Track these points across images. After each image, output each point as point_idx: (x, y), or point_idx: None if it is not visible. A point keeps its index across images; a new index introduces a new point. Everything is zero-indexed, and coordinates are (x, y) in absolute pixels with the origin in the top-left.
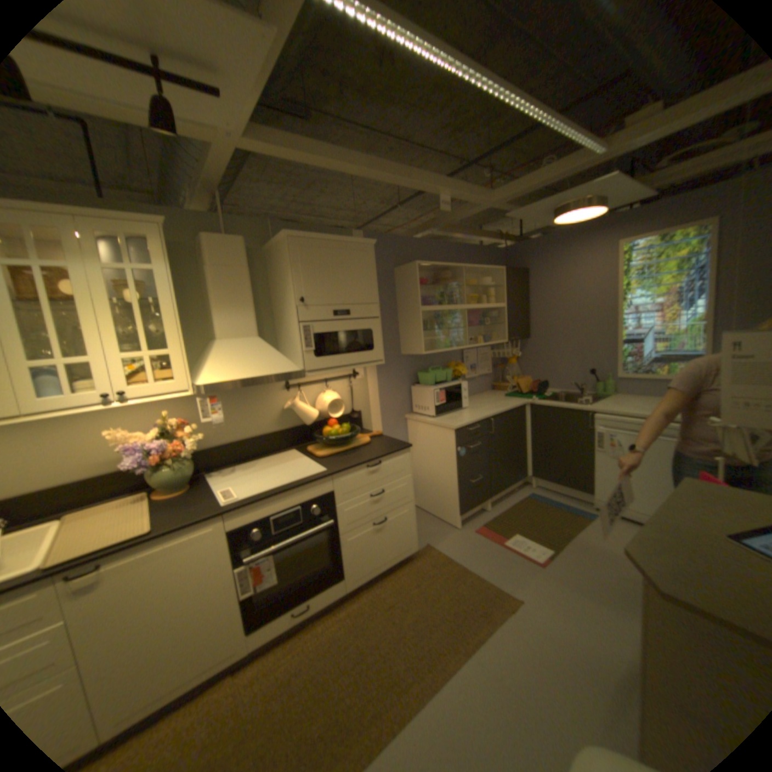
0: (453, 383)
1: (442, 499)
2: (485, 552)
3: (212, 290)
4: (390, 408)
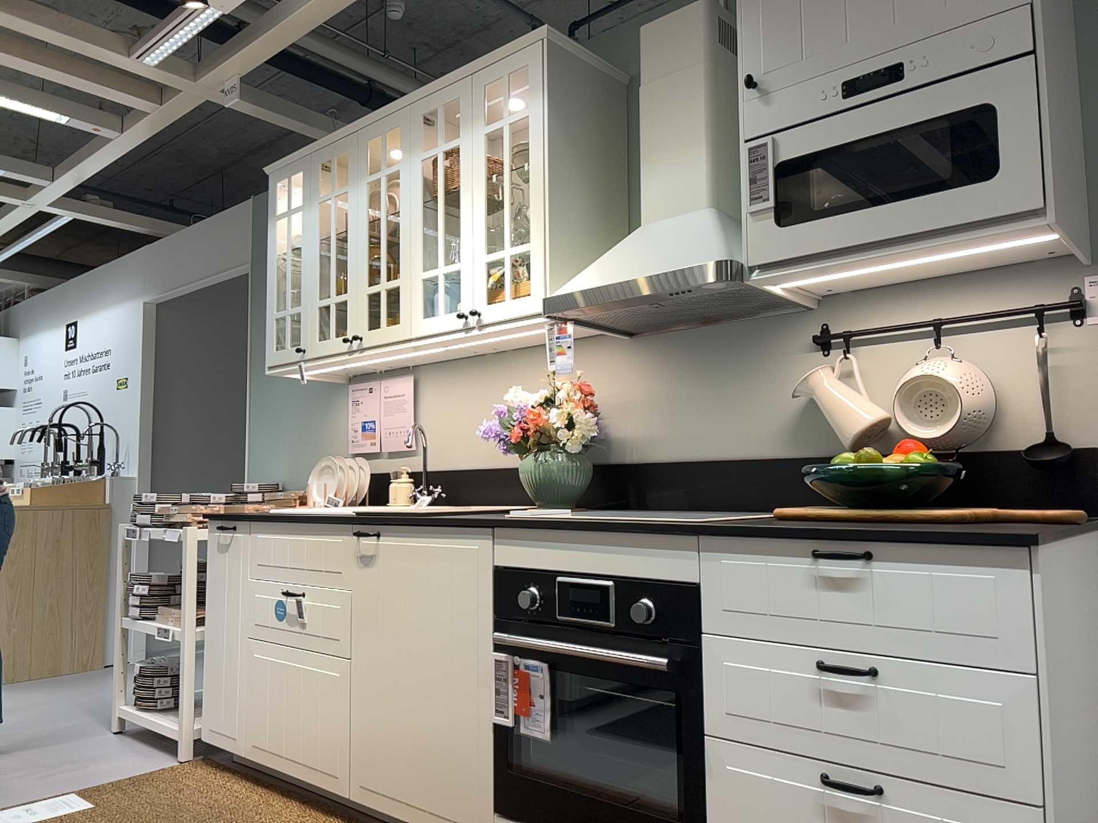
0: None
1: None
2: None
3: (639, 130)
4: None
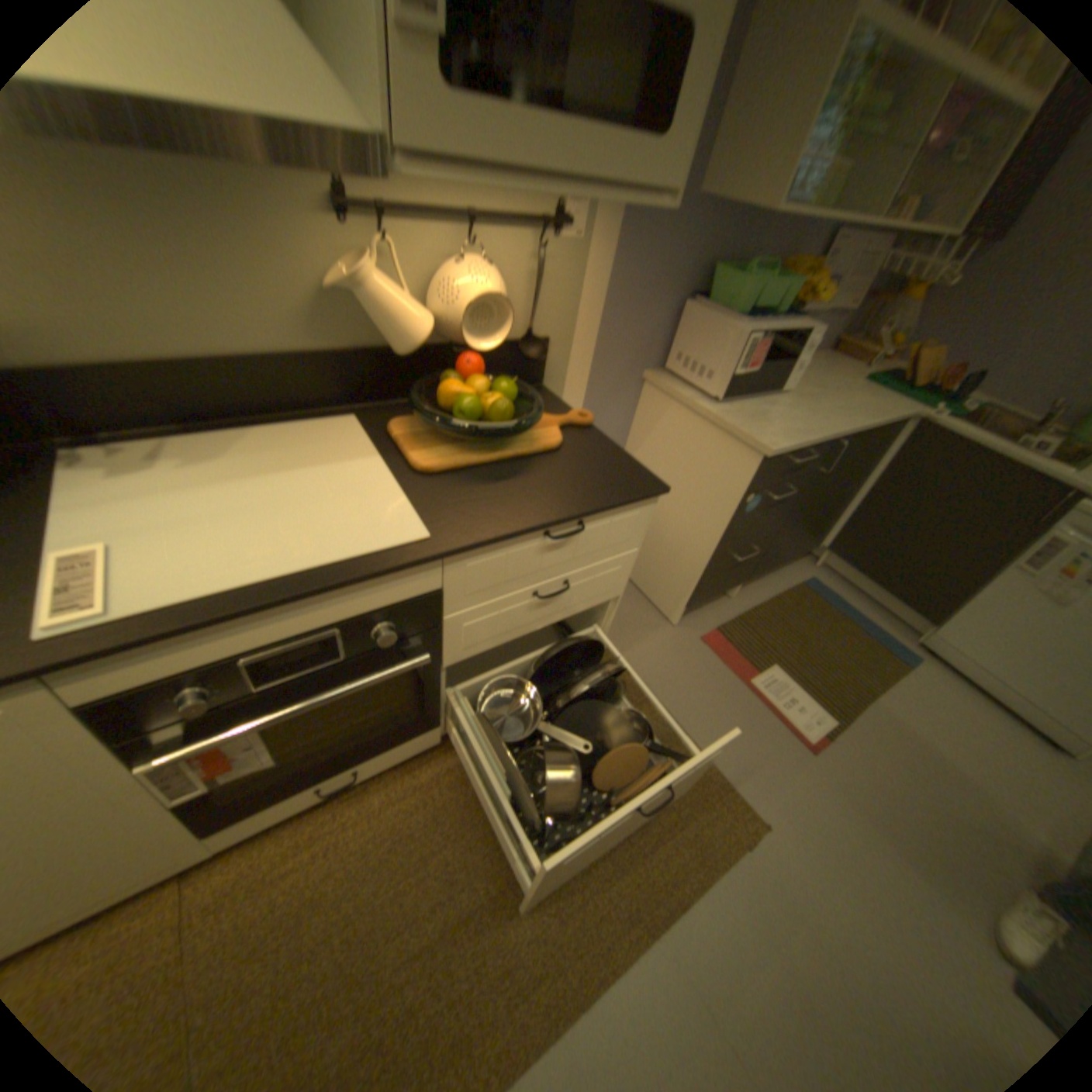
0: (795, 319)
1: (660, 563)
2: (713, 688)
3: None
4: (620, 344)
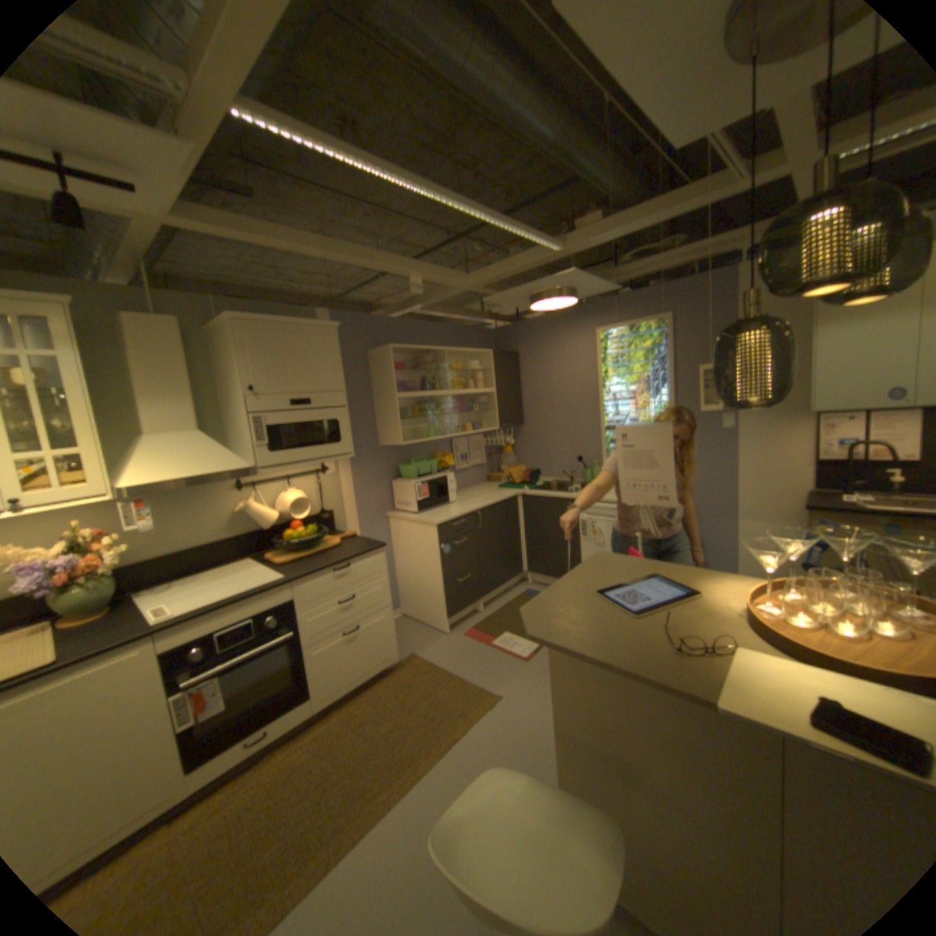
0: (438, 475)
1: (428, 602)
2: (470, 653)
3: (135, 376)
4: (368, 505)
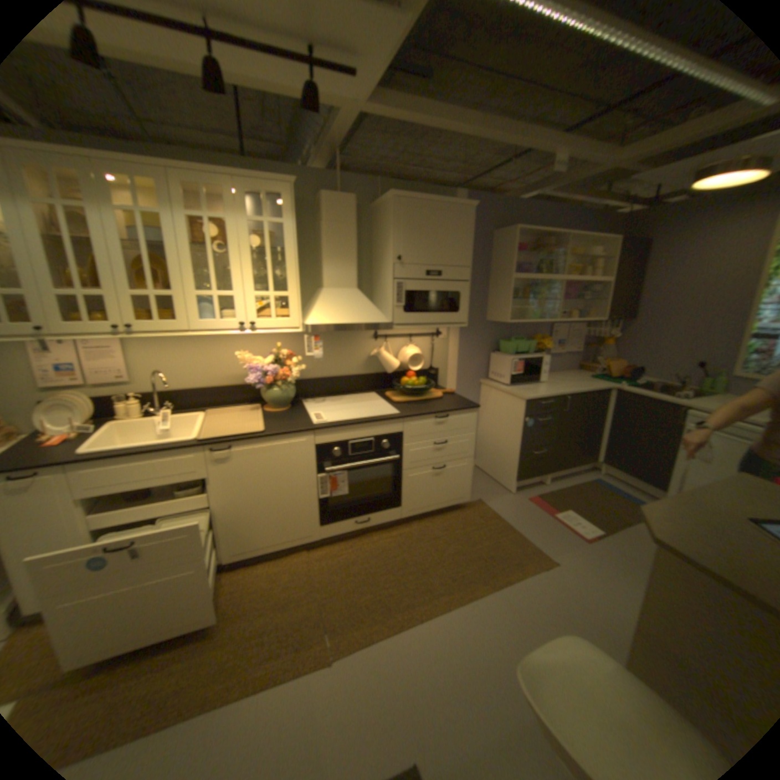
0: (535, 355)
1: (502, 463)
2: (534, 517)
3: (325, 243)
4: (467, 371)
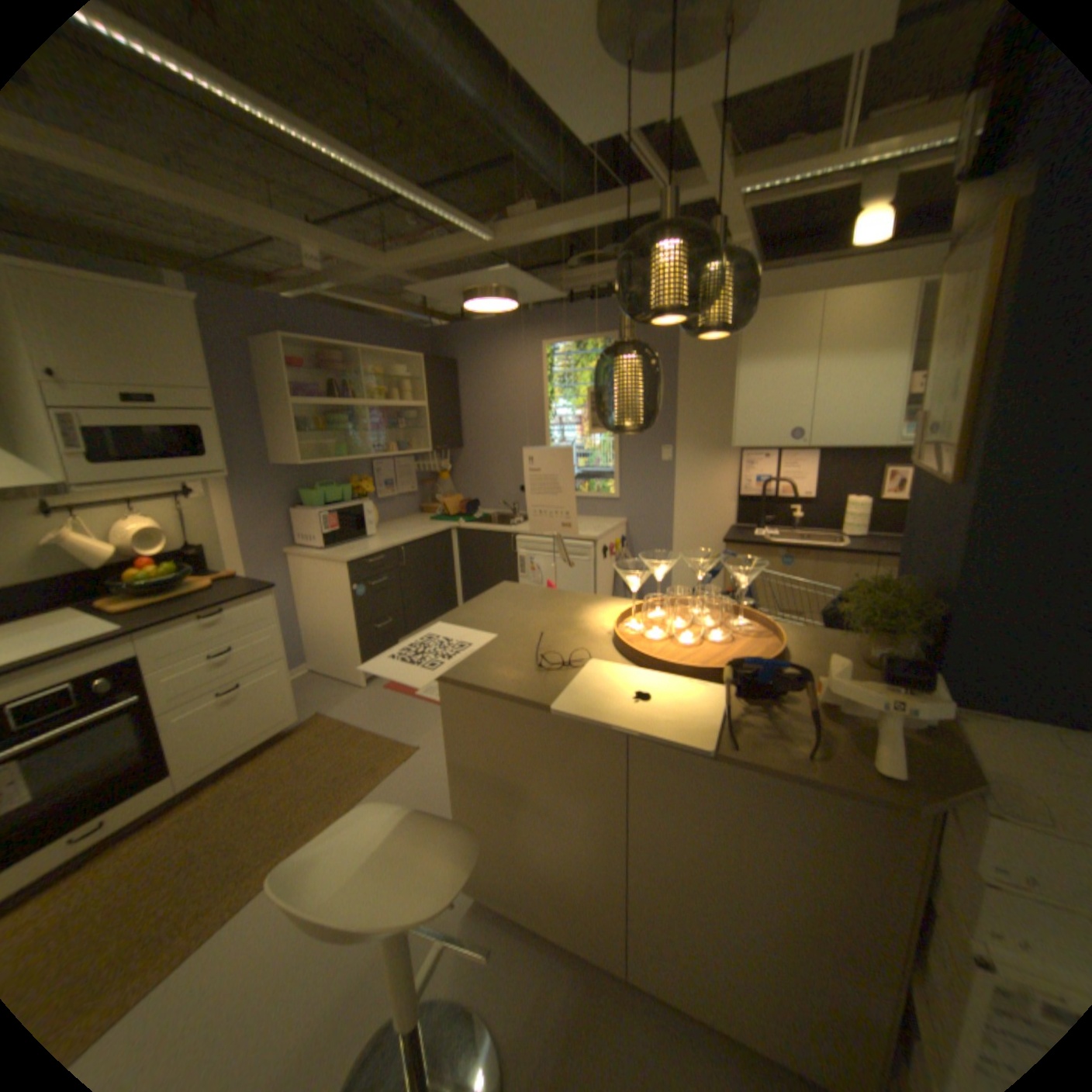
0: (353, 503)
1: (341, 653)
2: (390, 706)
3: None
4: (258, 539)
